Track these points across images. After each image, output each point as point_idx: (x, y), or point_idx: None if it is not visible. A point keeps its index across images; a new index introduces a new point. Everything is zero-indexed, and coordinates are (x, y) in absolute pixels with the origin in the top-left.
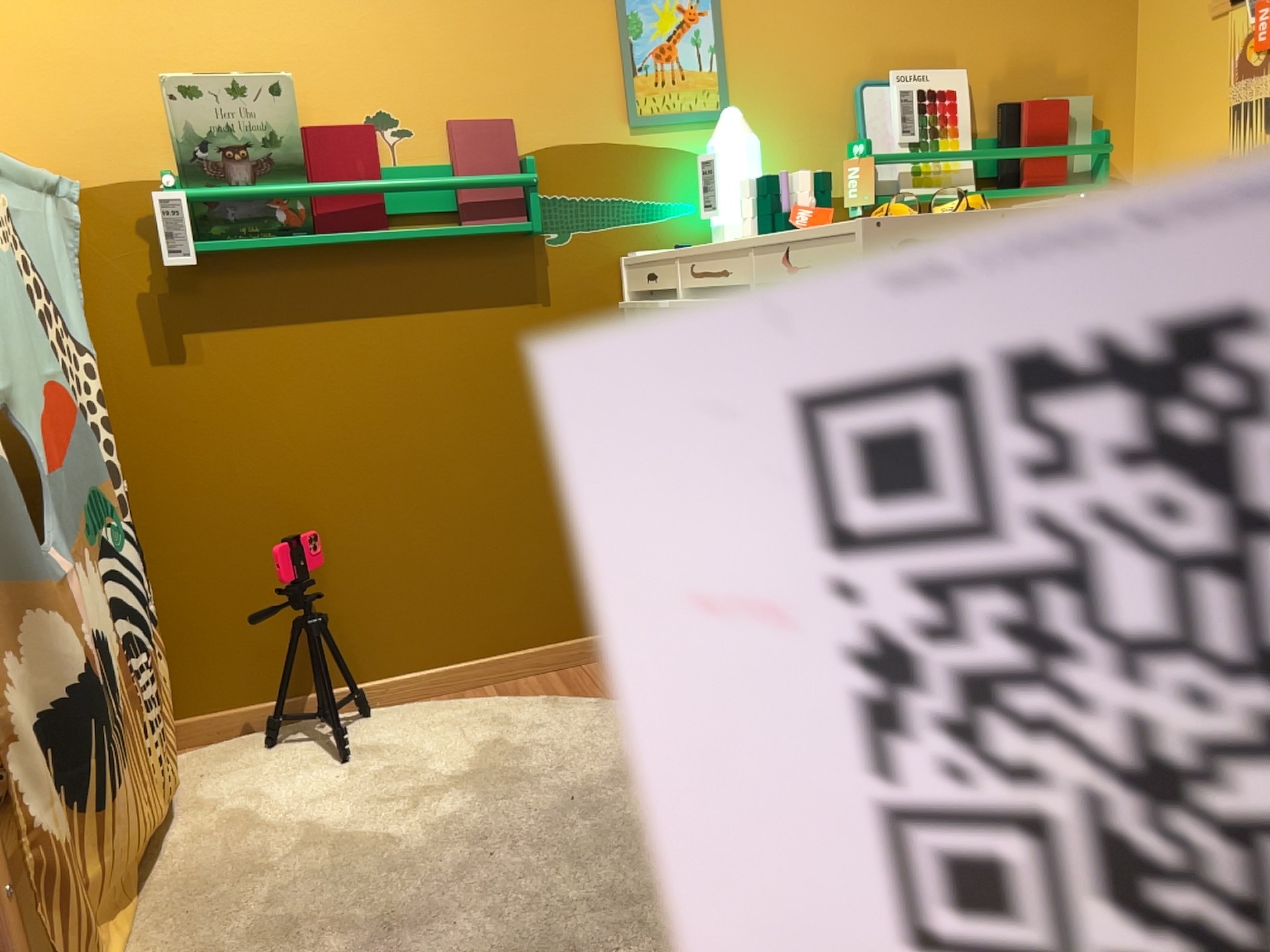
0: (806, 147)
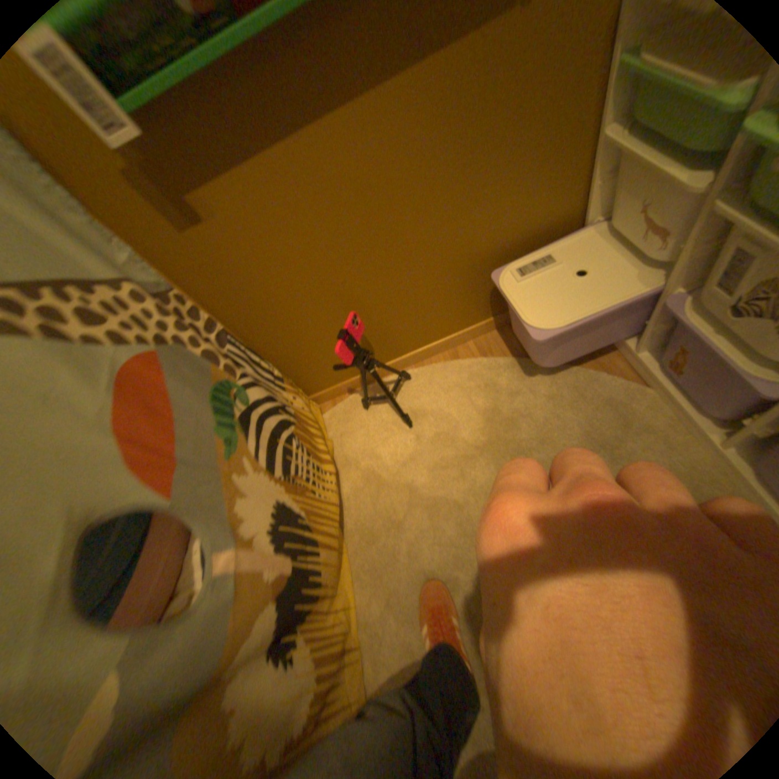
0: None
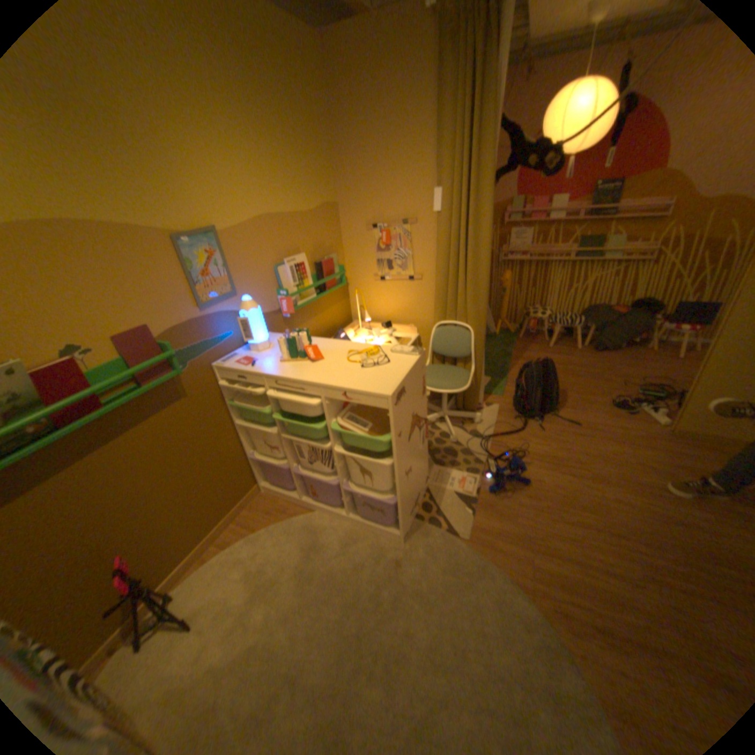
0: (264, 295)
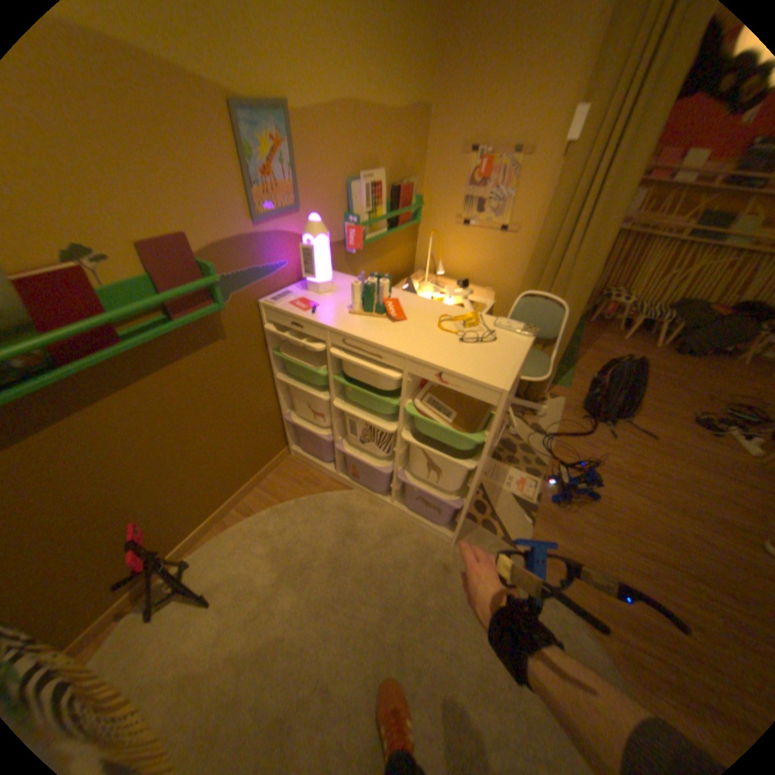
0: (330, 218)
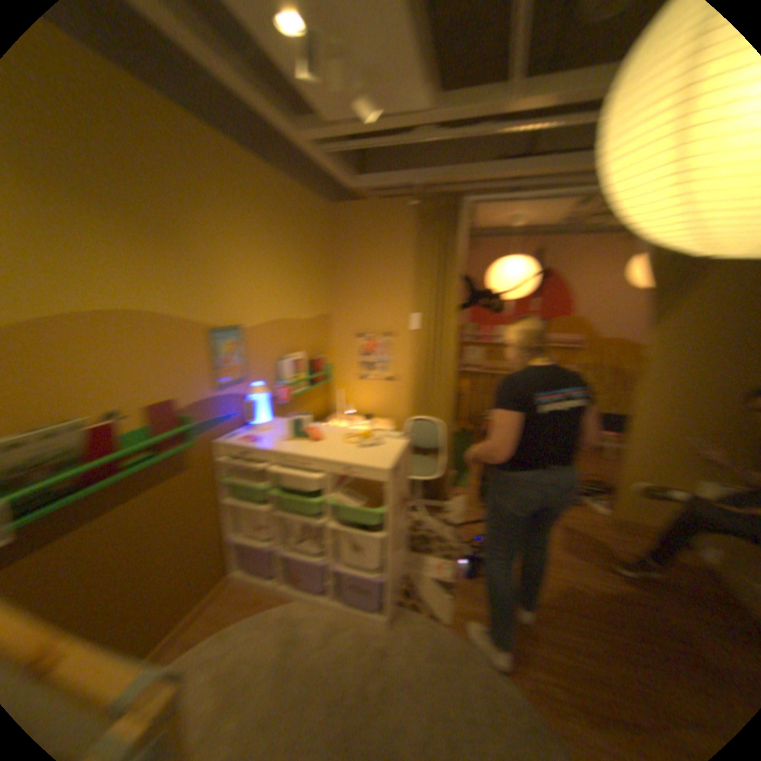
0: (271, 382)
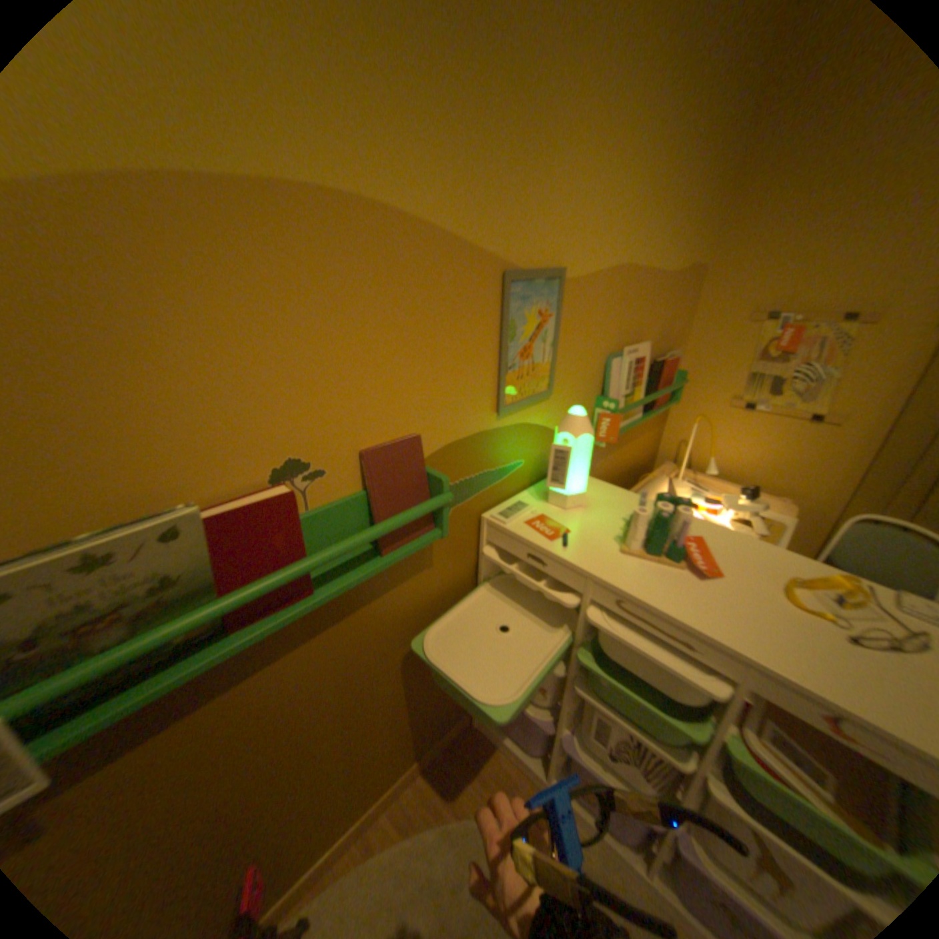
0: (581, 402)
